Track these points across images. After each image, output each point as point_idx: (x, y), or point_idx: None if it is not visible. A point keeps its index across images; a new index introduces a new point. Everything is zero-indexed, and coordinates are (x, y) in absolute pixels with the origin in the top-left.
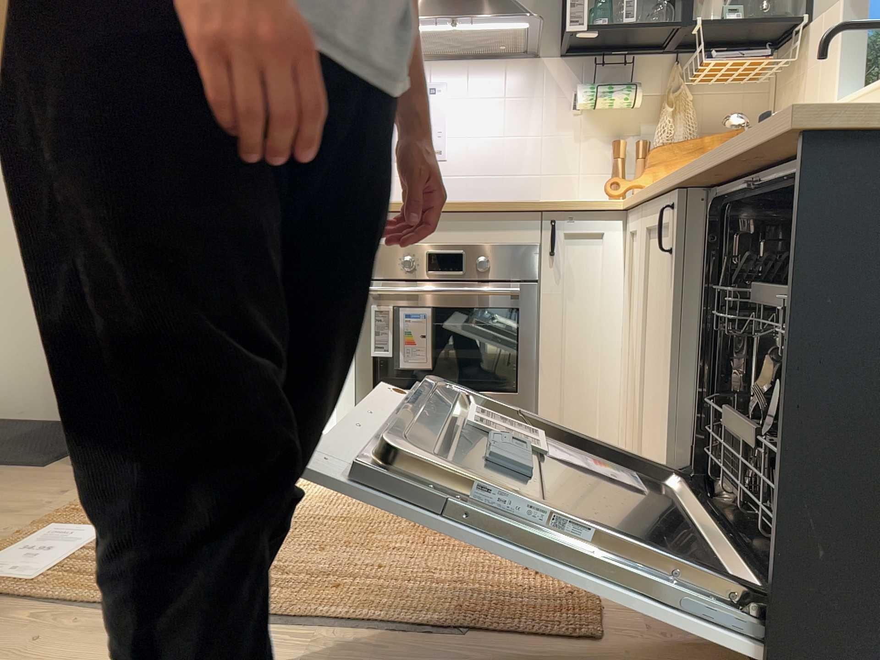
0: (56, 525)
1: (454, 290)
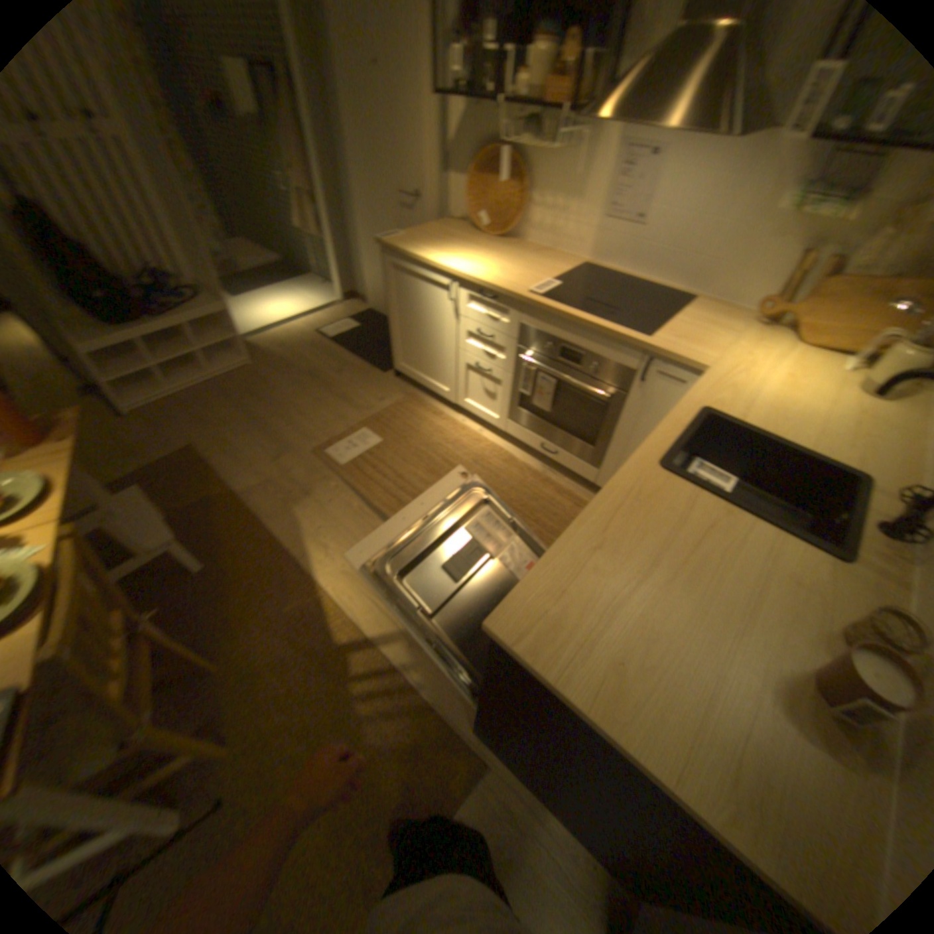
0: (364, 426)
1: (564, 378)
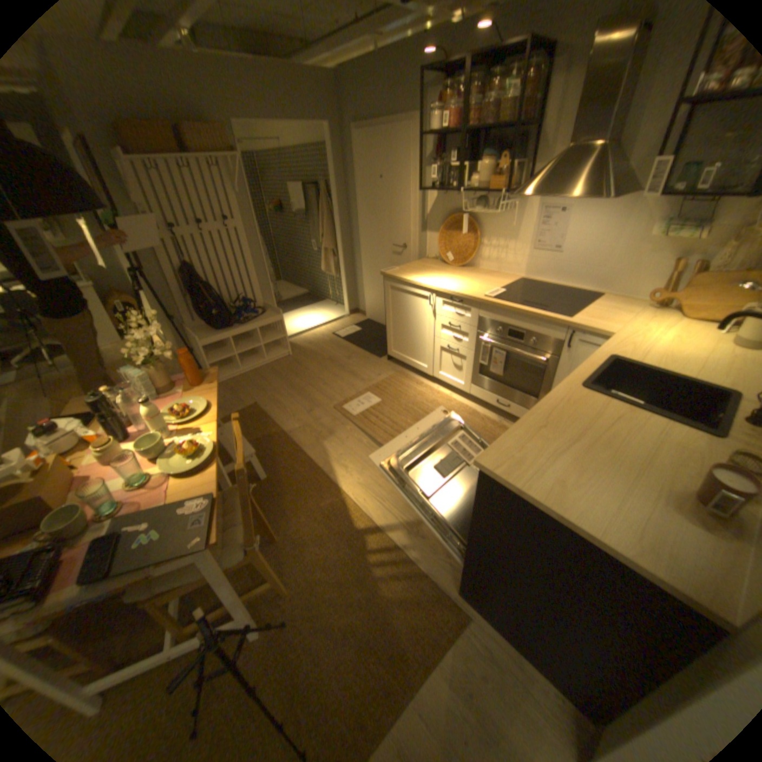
0: (370, 391)
1: (513, 350)
